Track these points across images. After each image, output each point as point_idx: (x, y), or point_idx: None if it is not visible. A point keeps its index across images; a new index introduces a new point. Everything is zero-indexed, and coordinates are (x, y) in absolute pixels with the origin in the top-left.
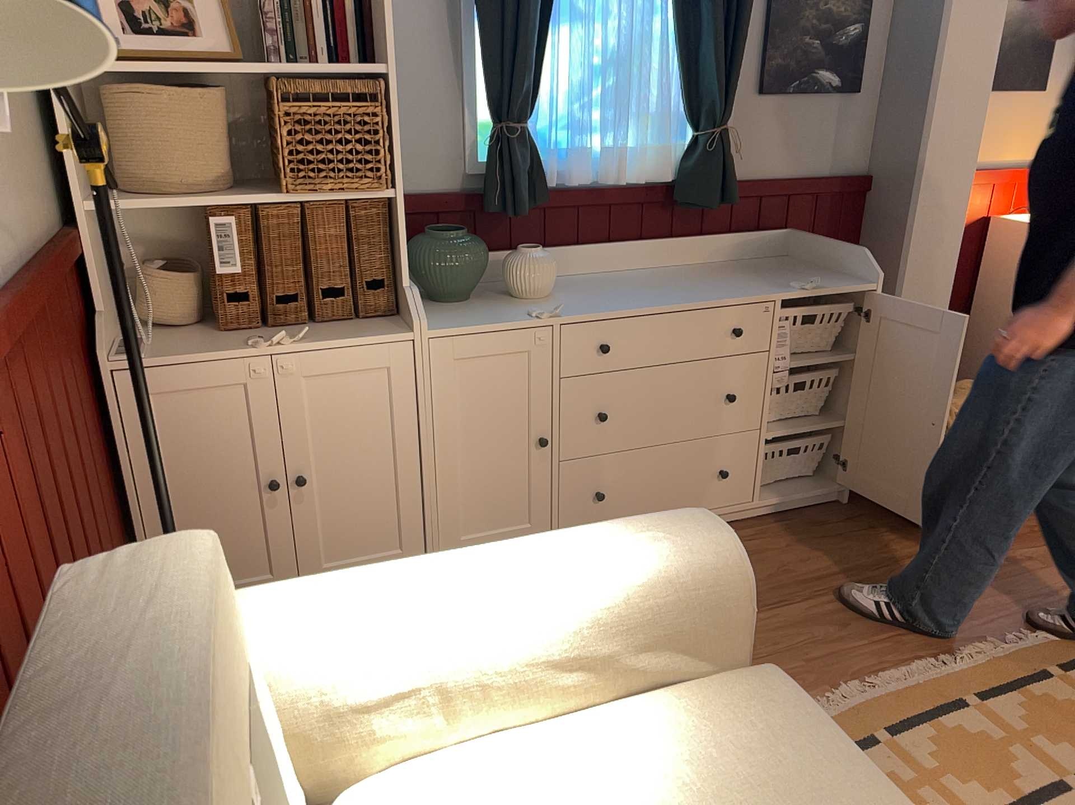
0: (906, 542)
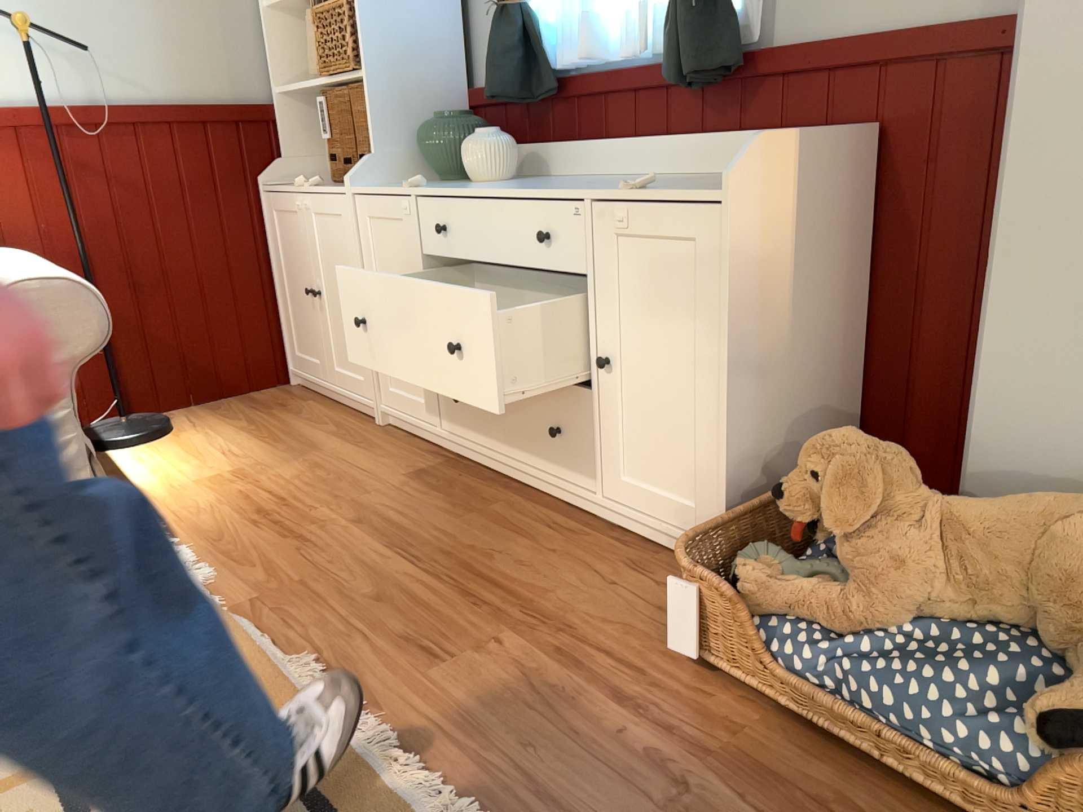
0: (636, 639)
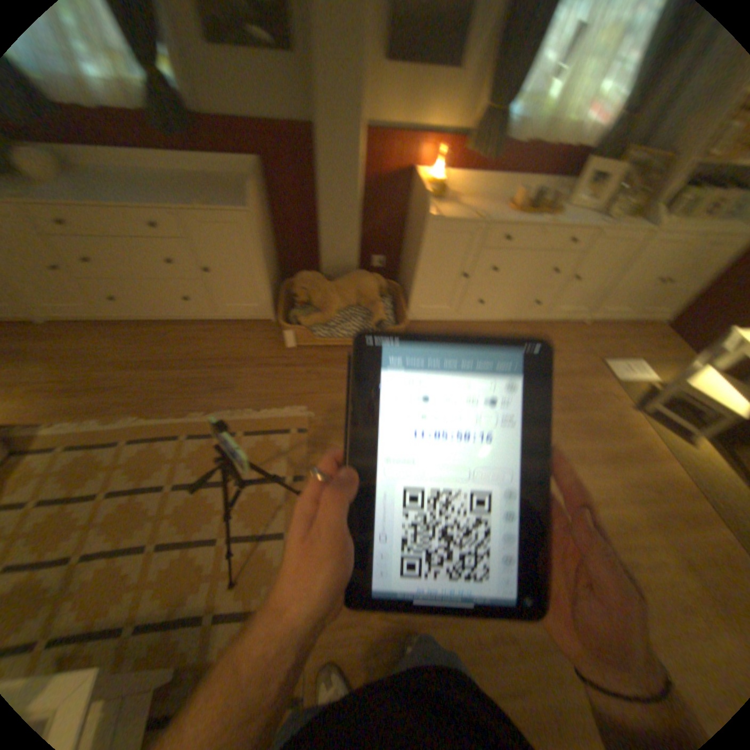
0: (274, 351)
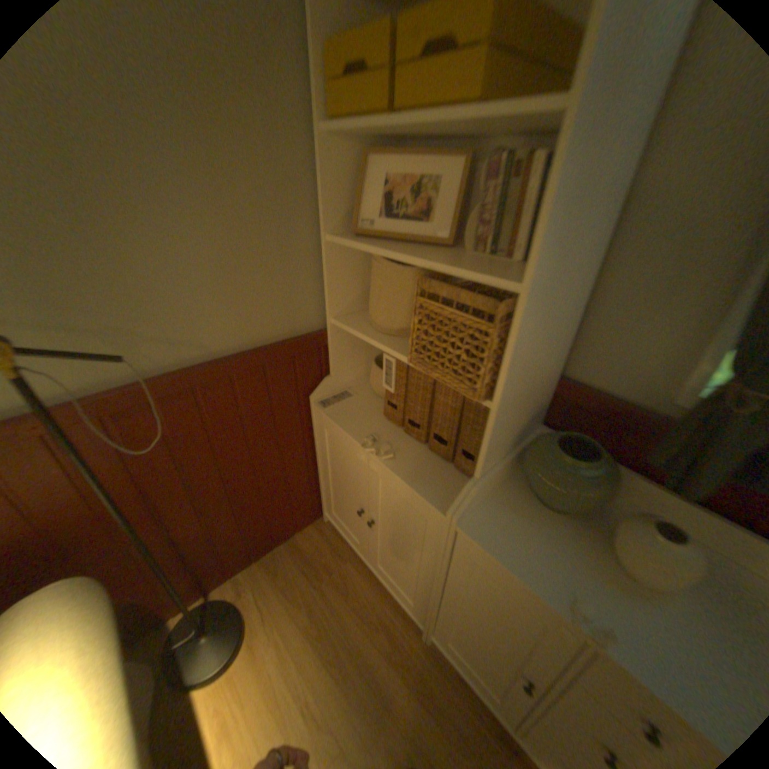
0: None
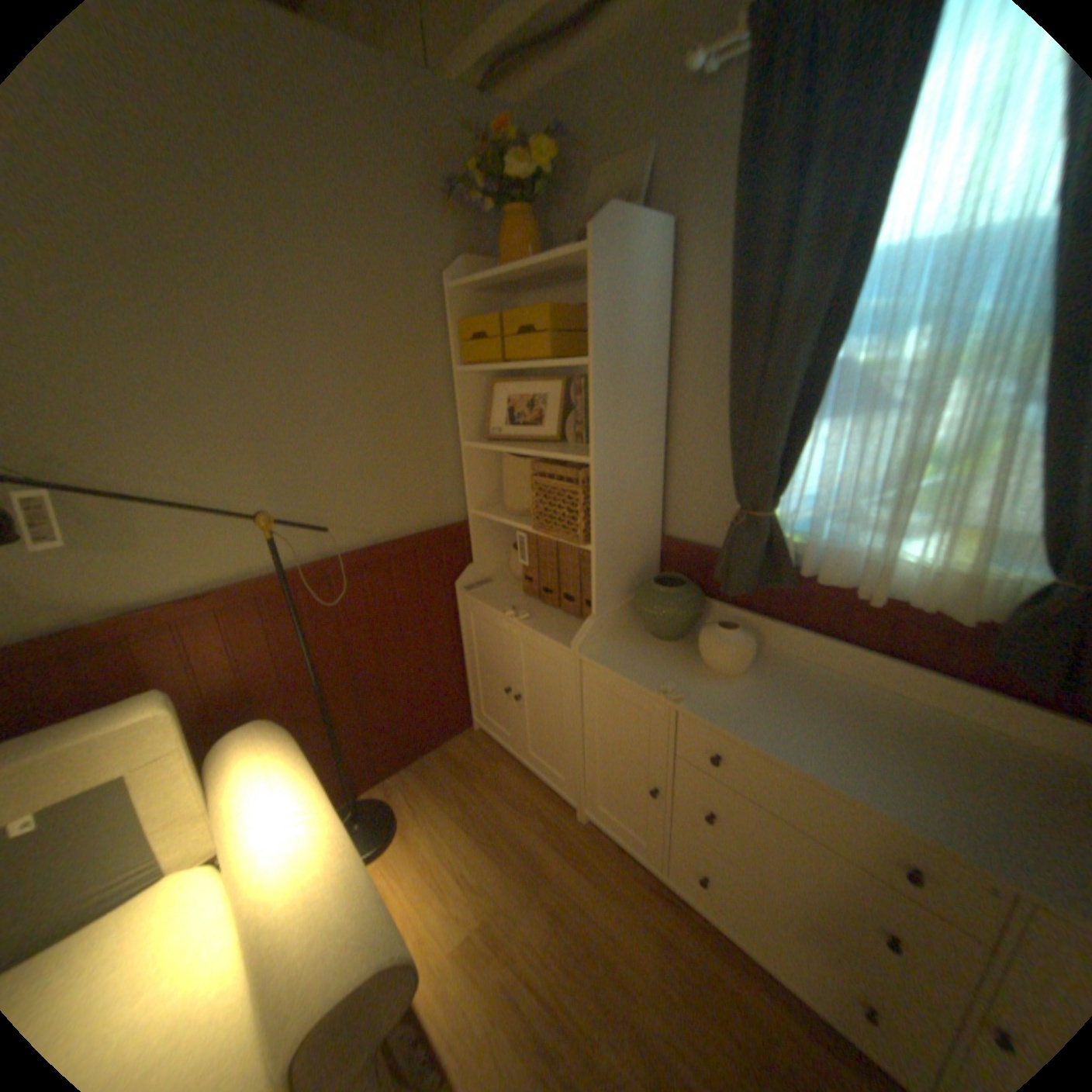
0: None
